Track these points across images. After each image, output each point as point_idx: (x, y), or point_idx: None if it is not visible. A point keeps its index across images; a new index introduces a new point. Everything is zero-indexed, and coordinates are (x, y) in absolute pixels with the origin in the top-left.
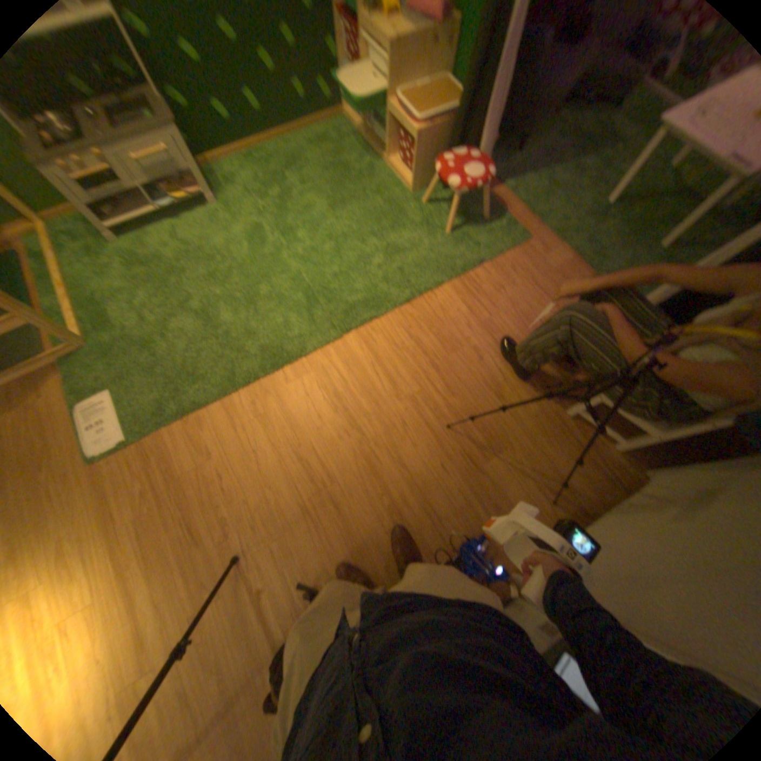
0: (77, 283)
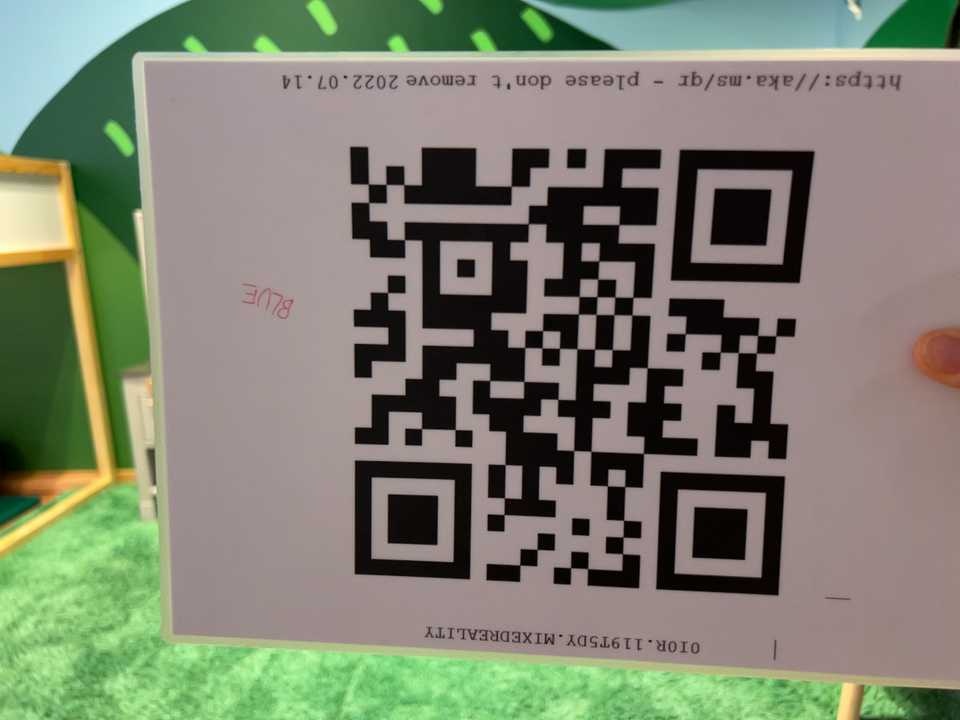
0: (29, 552)
